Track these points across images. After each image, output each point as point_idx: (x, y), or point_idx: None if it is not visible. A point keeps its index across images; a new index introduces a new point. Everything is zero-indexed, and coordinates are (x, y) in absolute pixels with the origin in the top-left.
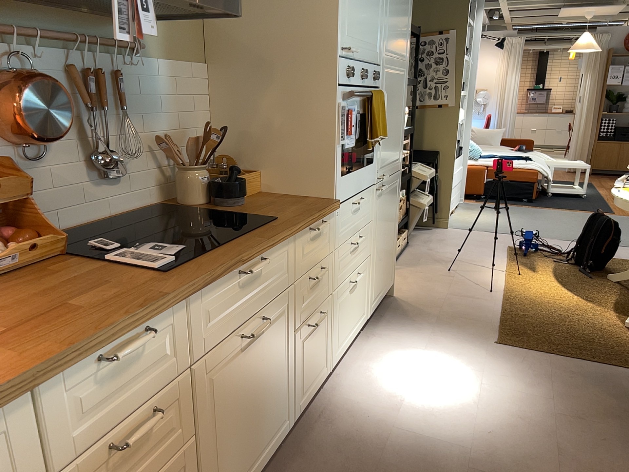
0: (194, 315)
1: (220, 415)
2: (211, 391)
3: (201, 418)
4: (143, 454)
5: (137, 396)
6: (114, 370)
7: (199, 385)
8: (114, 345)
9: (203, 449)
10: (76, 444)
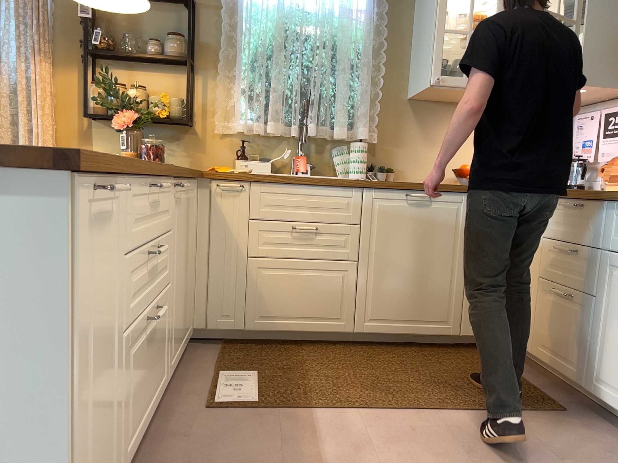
0: (612, 219)
1: (616, 311)
2: (614, 284)
3: (603, 293)
4: (571, 271)
5: (575, 237)
6: (570, 215)
7: (606, 269)
8: (570, 203)
9: (600, 317)
10: (553, 233)
